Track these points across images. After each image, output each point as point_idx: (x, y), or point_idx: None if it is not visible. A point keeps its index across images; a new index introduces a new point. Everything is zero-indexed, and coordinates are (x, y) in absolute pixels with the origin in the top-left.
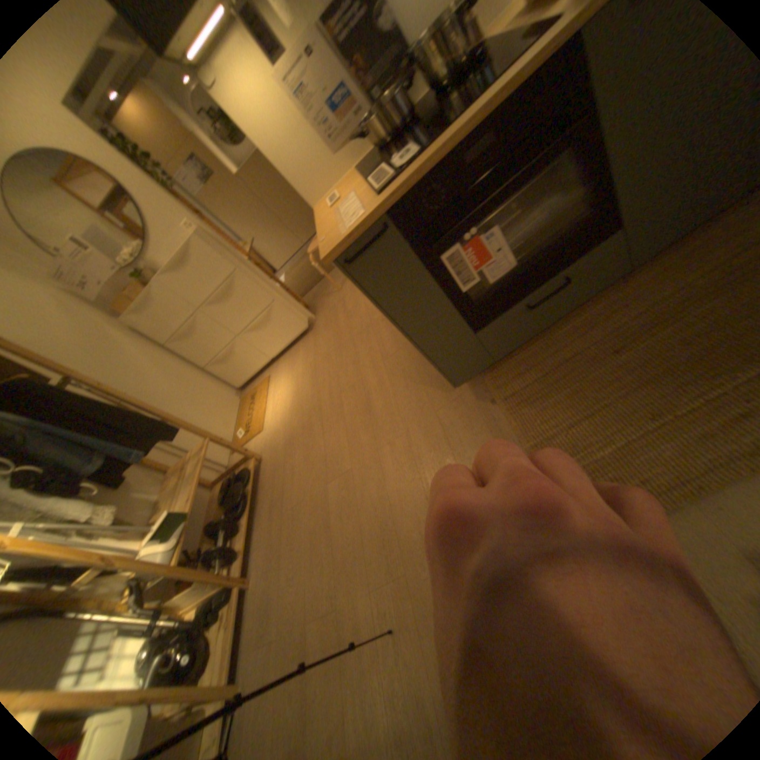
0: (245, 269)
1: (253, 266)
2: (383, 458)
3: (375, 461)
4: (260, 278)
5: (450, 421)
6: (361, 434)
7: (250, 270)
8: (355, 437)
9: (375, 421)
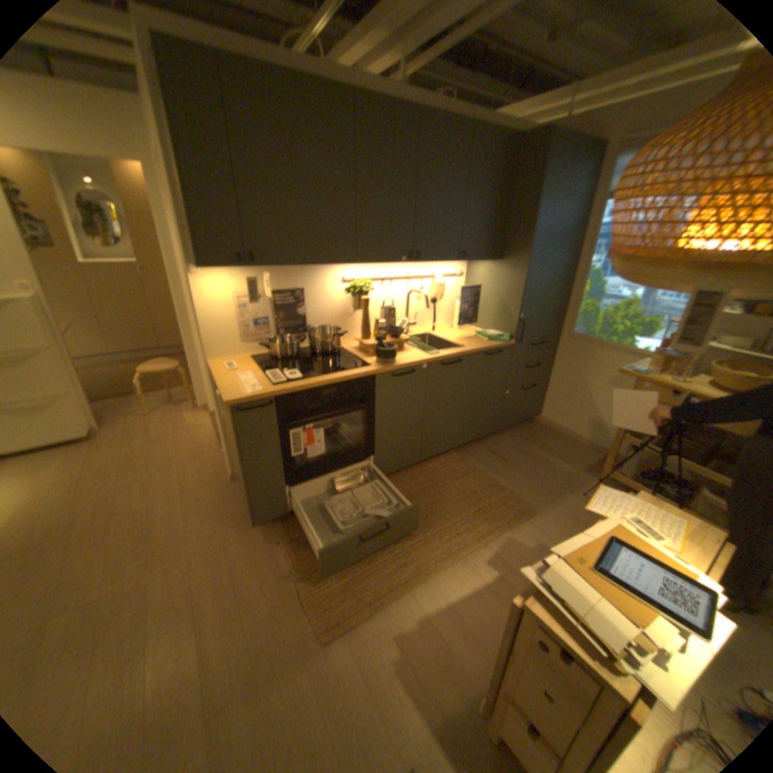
0: (55, 357)
1: (65, 359)
2: (150, 591)
3: (139, 594)
4: (64, 372)
5: (237, 559)
6: (127, 566)
7: (59, 360)
8: (116, 569)
9: (151, 553)
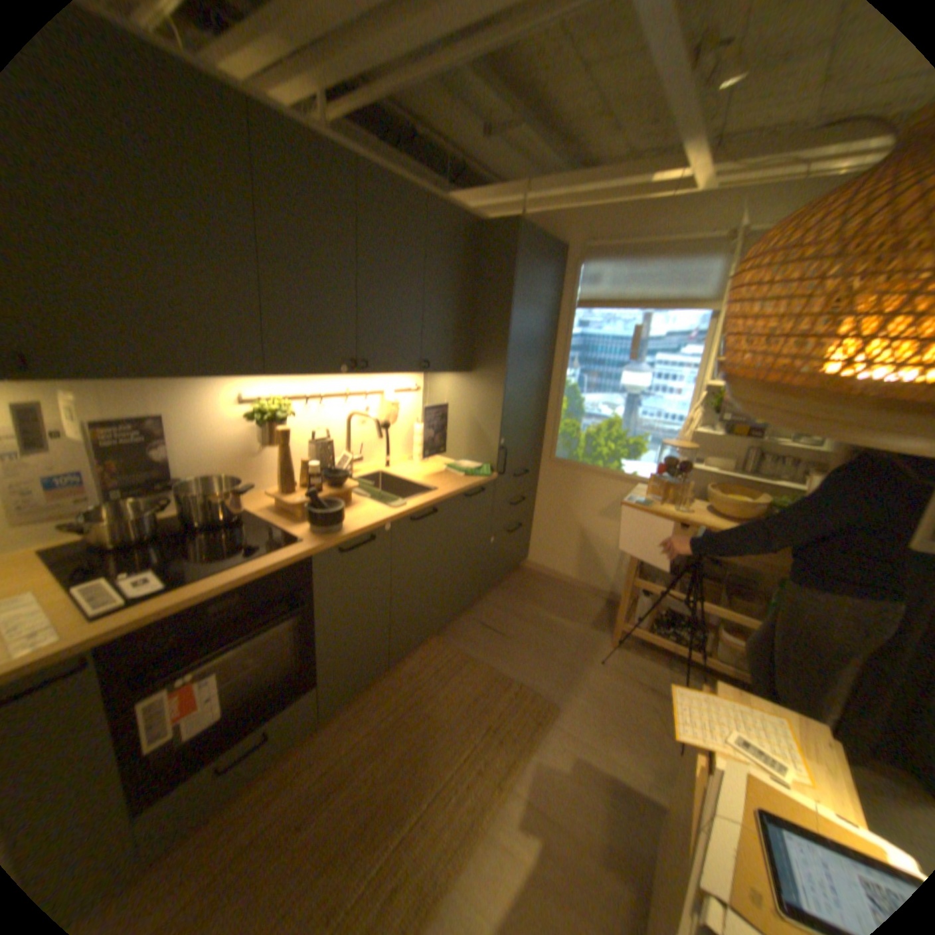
0: None
1: None
2: None
3: None
4: None
5: None
6: None
7: None
8: None
9: None
